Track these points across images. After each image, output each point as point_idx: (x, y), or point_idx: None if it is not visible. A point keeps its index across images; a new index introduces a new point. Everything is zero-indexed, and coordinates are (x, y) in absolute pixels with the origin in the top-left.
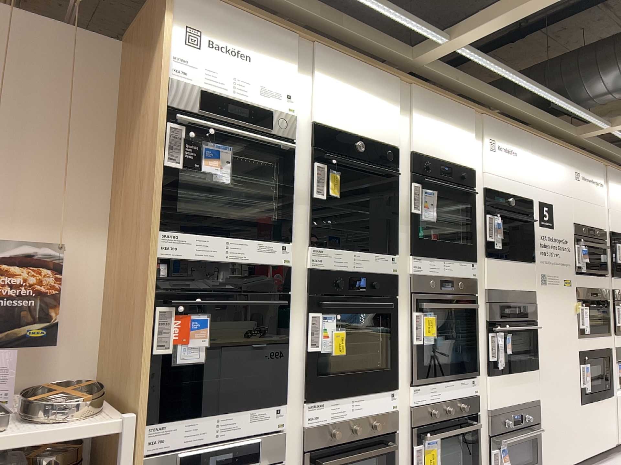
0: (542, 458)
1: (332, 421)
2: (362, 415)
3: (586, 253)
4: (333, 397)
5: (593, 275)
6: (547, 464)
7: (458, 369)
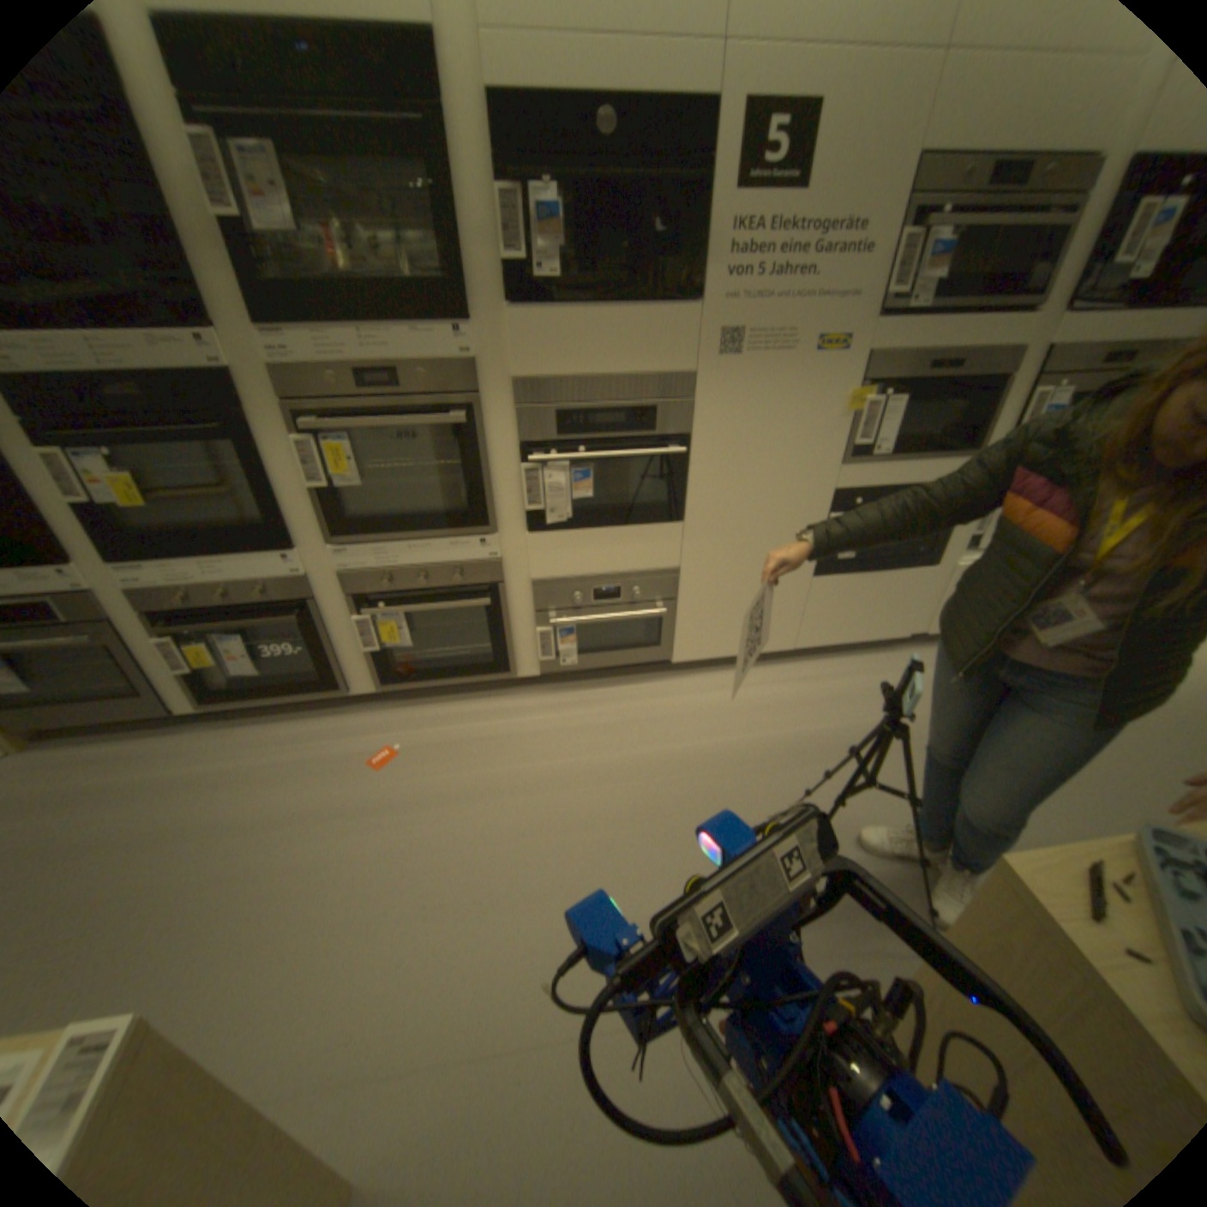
0: (675, 644)
1: (168, 587)
2: (225, 582)
3: (952, 252)
4: (154, 561)
5: (978, 311)
6: (688, 652)
7: (438, 525)
